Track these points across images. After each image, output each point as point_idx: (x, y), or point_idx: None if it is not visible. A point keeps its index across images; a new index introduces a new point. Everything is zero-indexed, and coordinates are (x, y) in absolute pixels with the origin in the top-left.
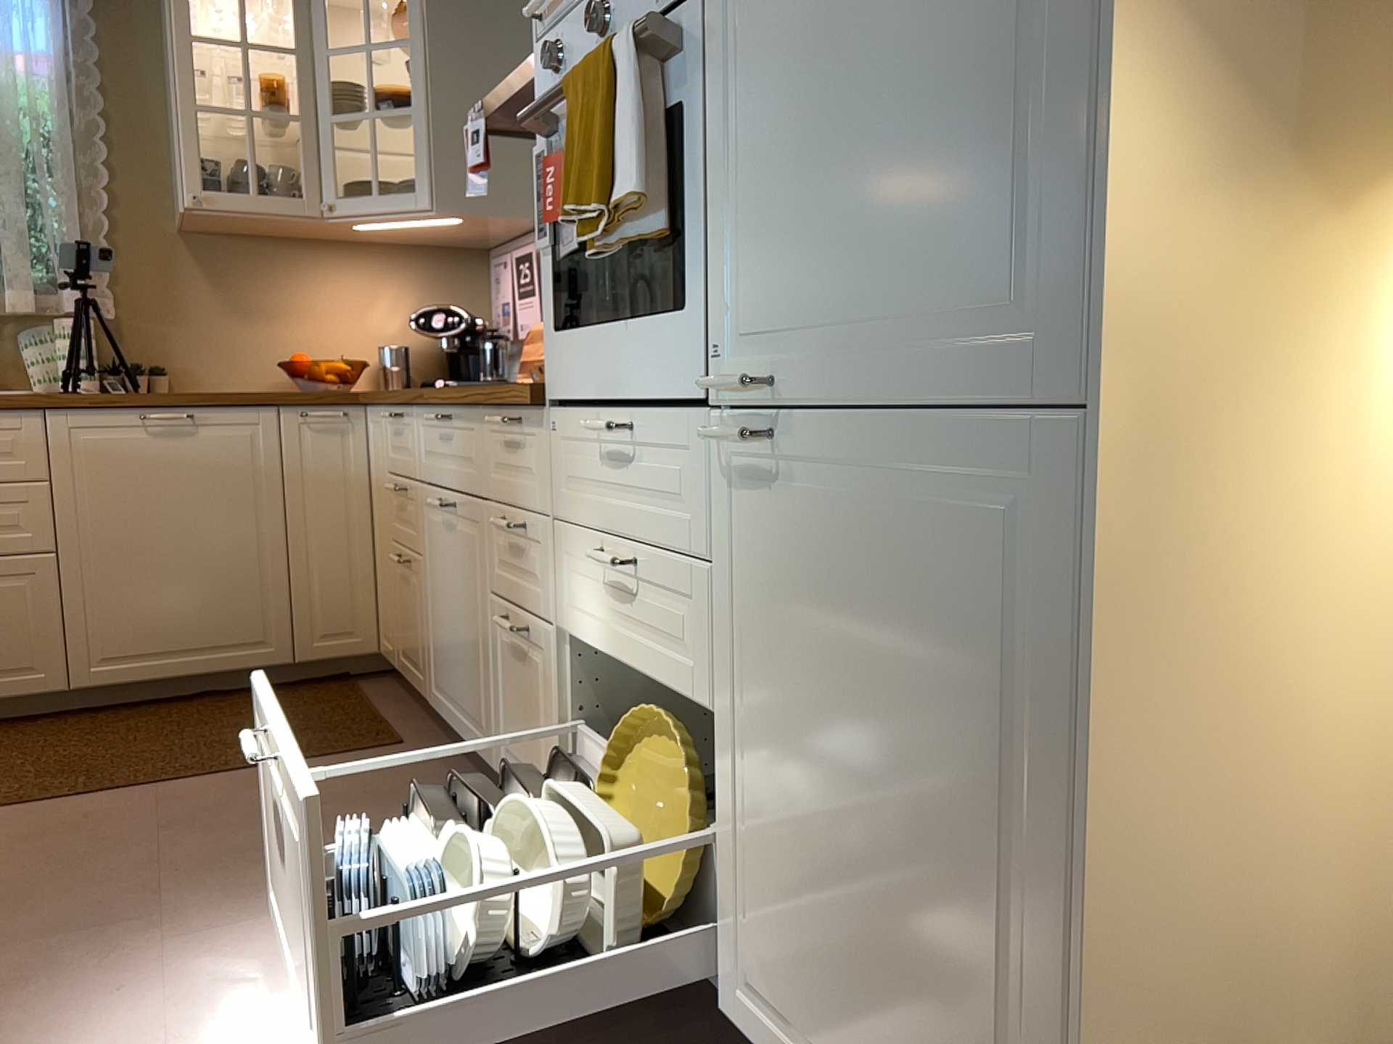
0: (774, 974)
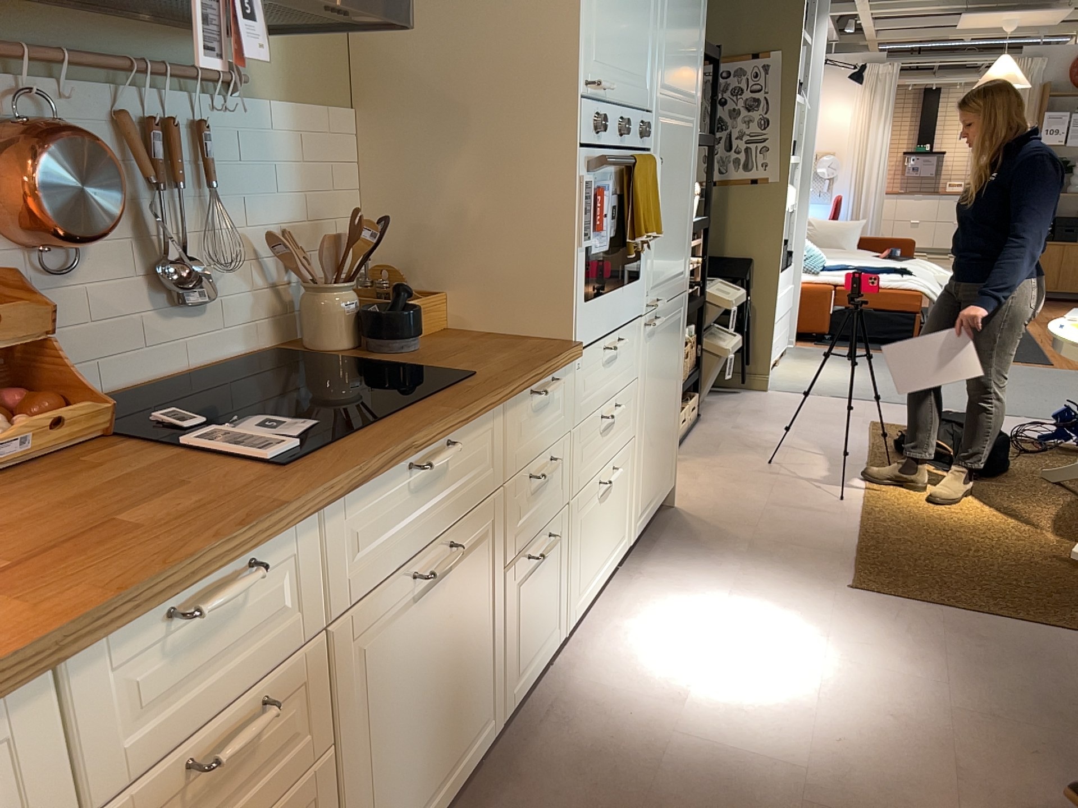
0: (644, 498)
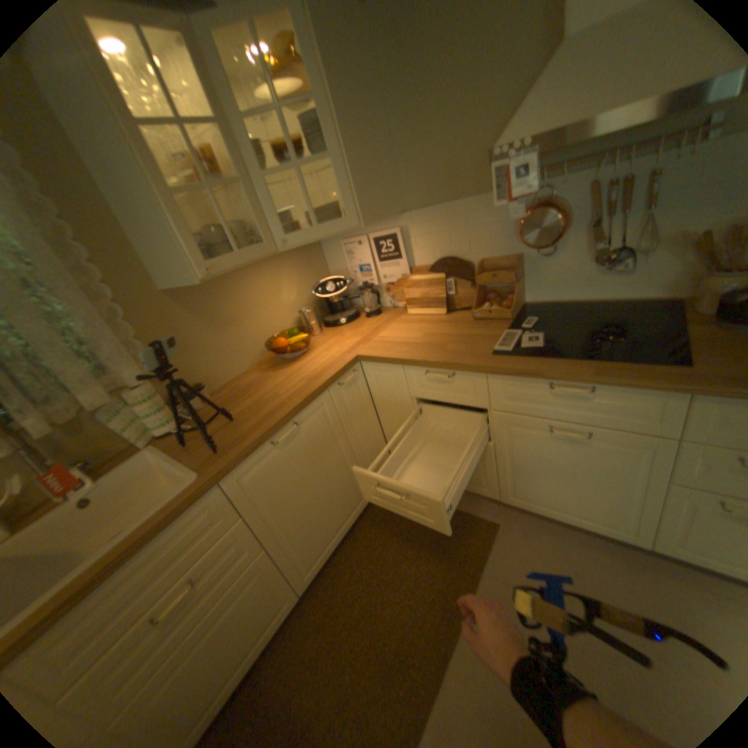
0: None
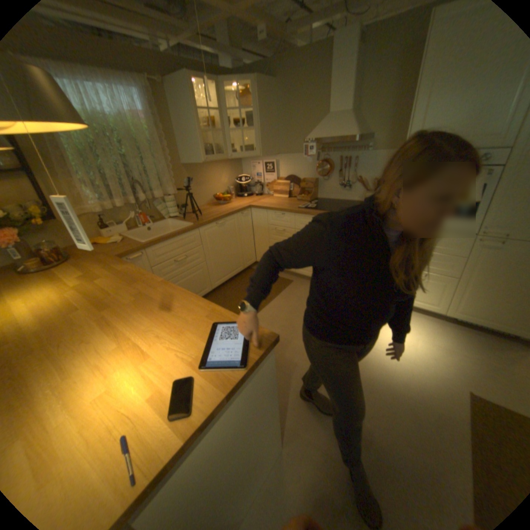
0: (467, 309)
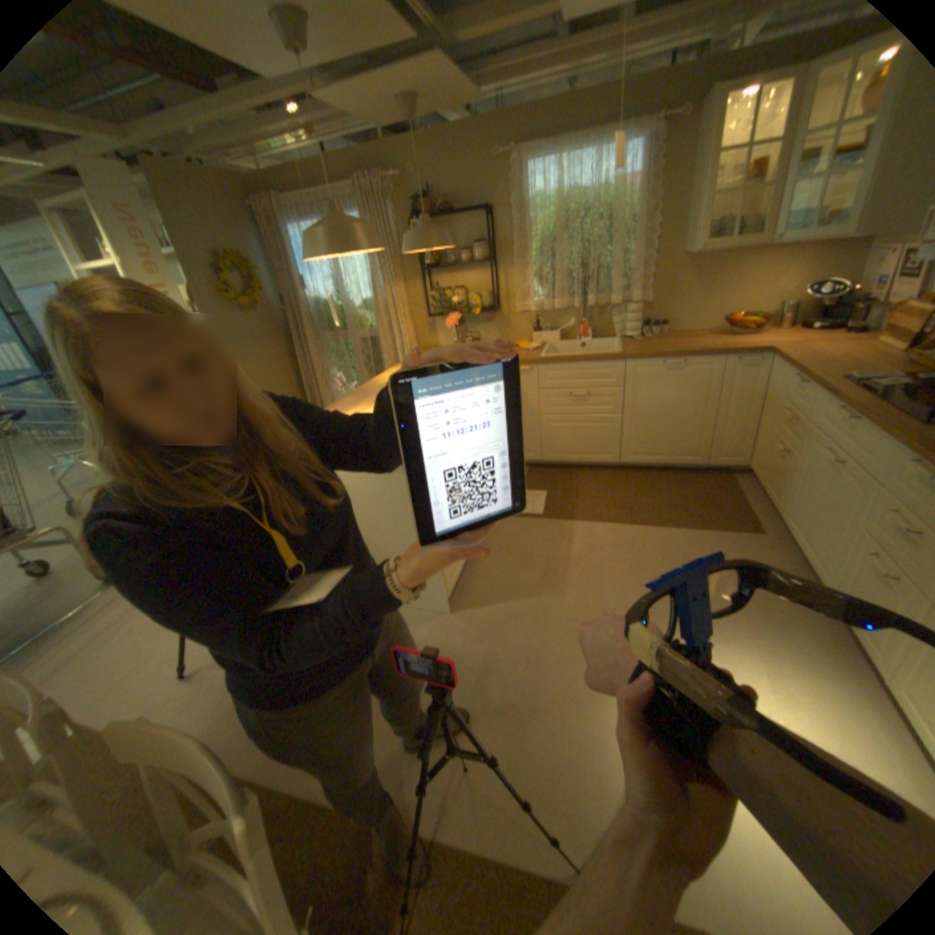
0: None
